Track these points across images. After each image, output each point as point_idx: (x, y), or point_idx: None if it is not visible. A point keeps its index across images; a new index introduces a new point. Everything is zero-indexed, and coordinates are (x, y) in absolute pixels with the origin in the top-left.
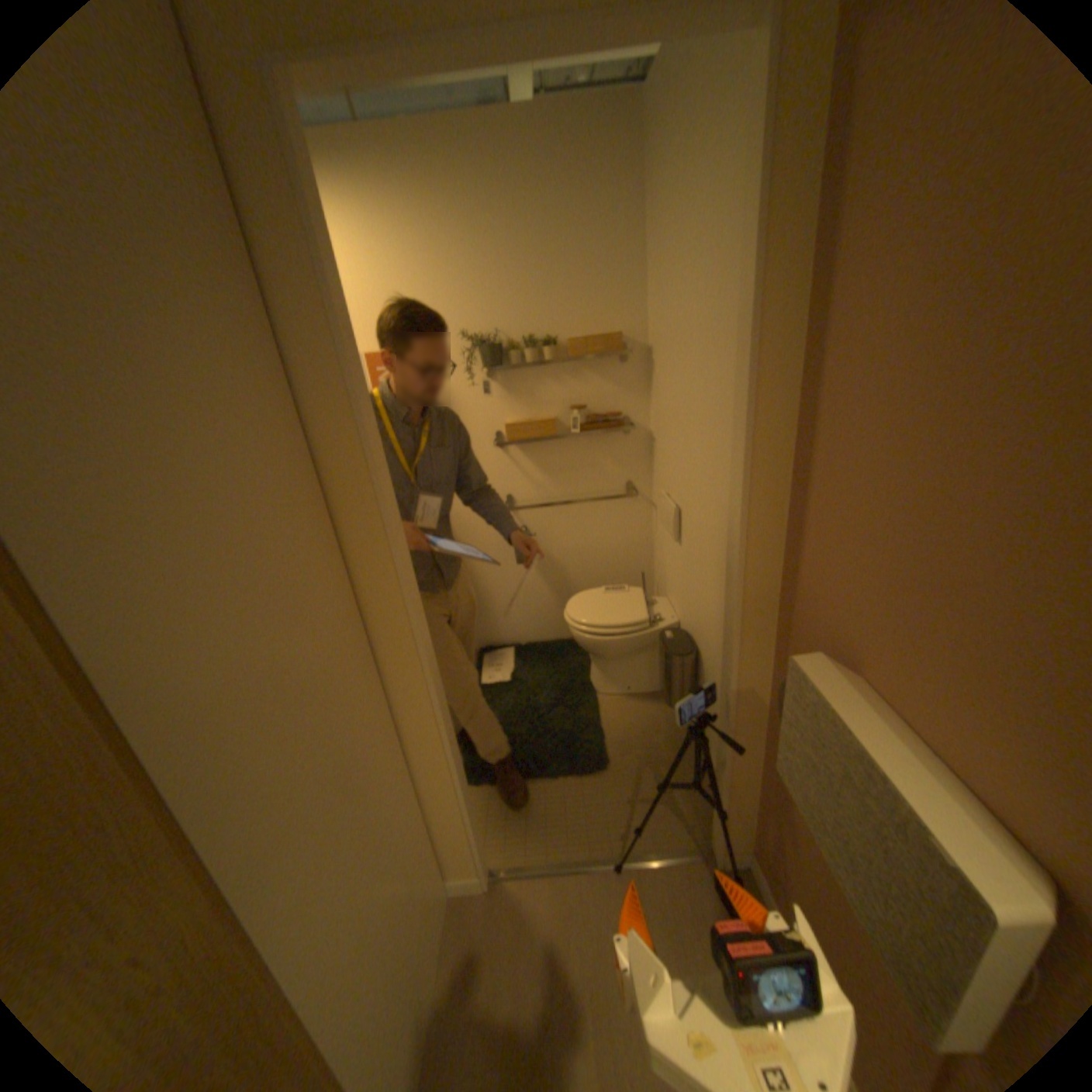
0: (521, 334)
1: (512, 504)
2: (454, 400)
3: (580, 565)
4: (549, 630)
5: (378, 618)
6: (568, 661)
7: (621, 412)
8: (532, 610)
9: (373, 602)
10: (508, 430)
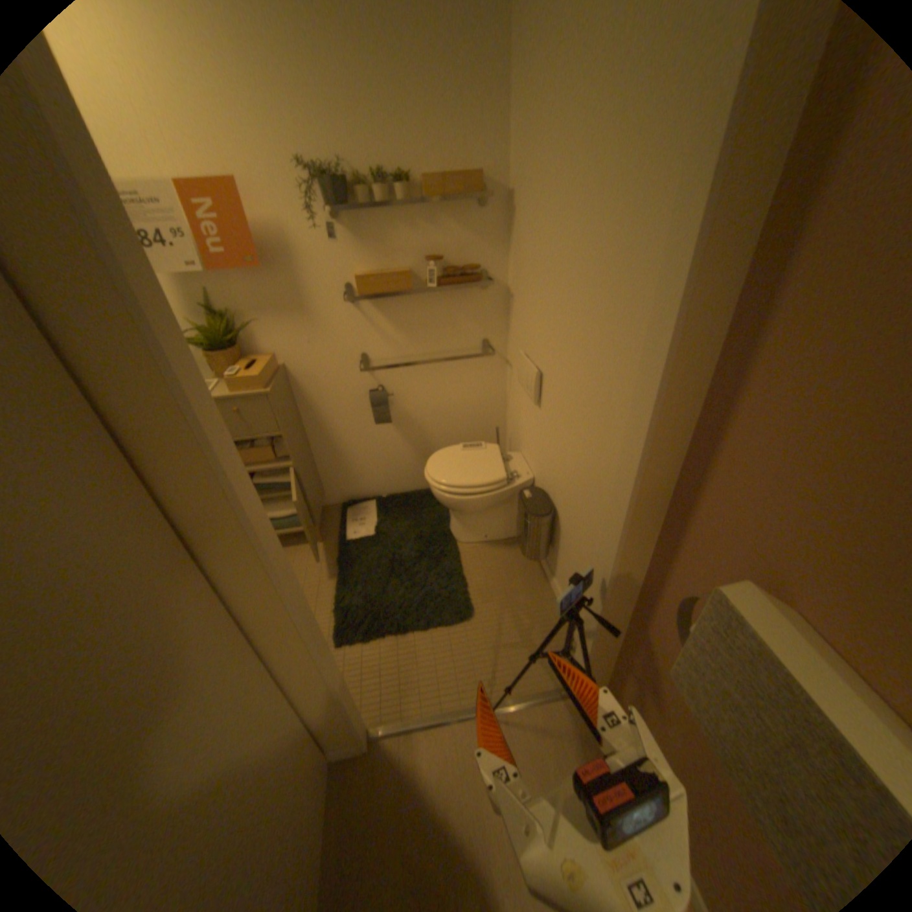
0: (367, 164)
1: (367, 363)
2: (293, 244)
3: (437, 422)
4: (408, 482)
5: (213, 538)
6: (428, 511)
7: (479, 264)
8: (392, 465)
9: (203, 520)
10: (359, 282)
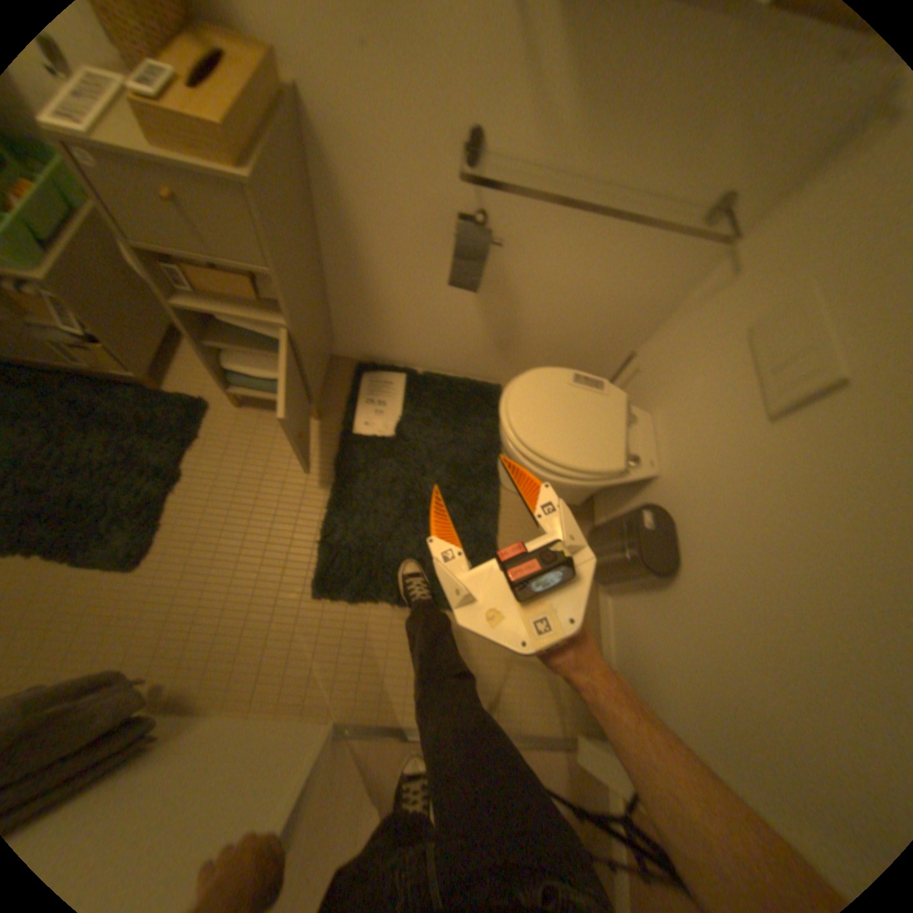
0: None
1: (481, 151)
2: None
3: (549, 304)
4: (463, 365)
5: None
6: (478, 423)
7: None
8: (449, 338)
9: None
10: None
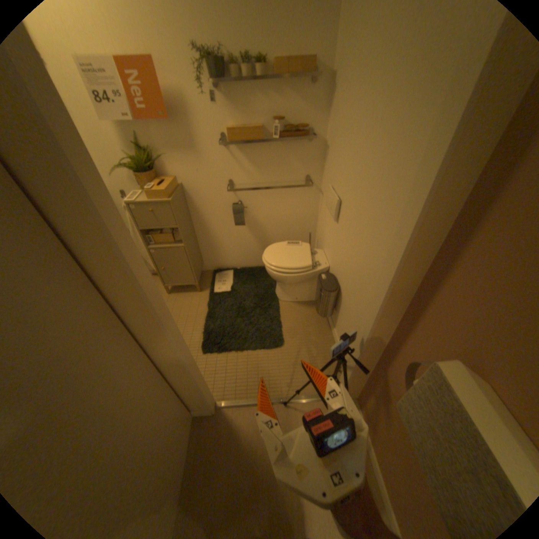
0: (238, 49)
1: (232, 185)
2: (189, 104)
3: (273, 226)
4: (253, 261)
5: (123, 291)
6: (264, 279)
7: (308, 123)
8: (244, 249)
9: (116, 280)
10: (229, 132)
